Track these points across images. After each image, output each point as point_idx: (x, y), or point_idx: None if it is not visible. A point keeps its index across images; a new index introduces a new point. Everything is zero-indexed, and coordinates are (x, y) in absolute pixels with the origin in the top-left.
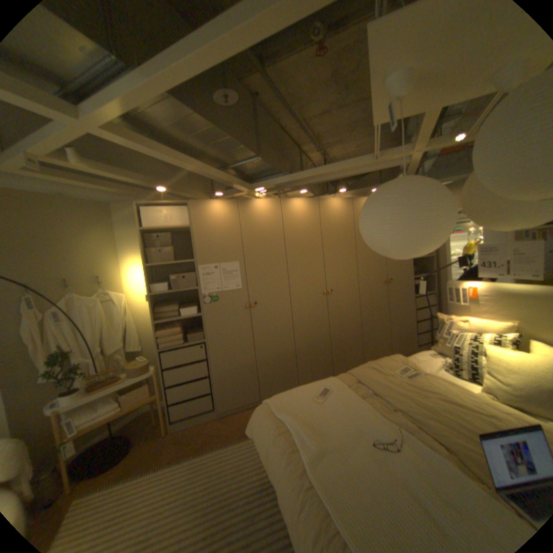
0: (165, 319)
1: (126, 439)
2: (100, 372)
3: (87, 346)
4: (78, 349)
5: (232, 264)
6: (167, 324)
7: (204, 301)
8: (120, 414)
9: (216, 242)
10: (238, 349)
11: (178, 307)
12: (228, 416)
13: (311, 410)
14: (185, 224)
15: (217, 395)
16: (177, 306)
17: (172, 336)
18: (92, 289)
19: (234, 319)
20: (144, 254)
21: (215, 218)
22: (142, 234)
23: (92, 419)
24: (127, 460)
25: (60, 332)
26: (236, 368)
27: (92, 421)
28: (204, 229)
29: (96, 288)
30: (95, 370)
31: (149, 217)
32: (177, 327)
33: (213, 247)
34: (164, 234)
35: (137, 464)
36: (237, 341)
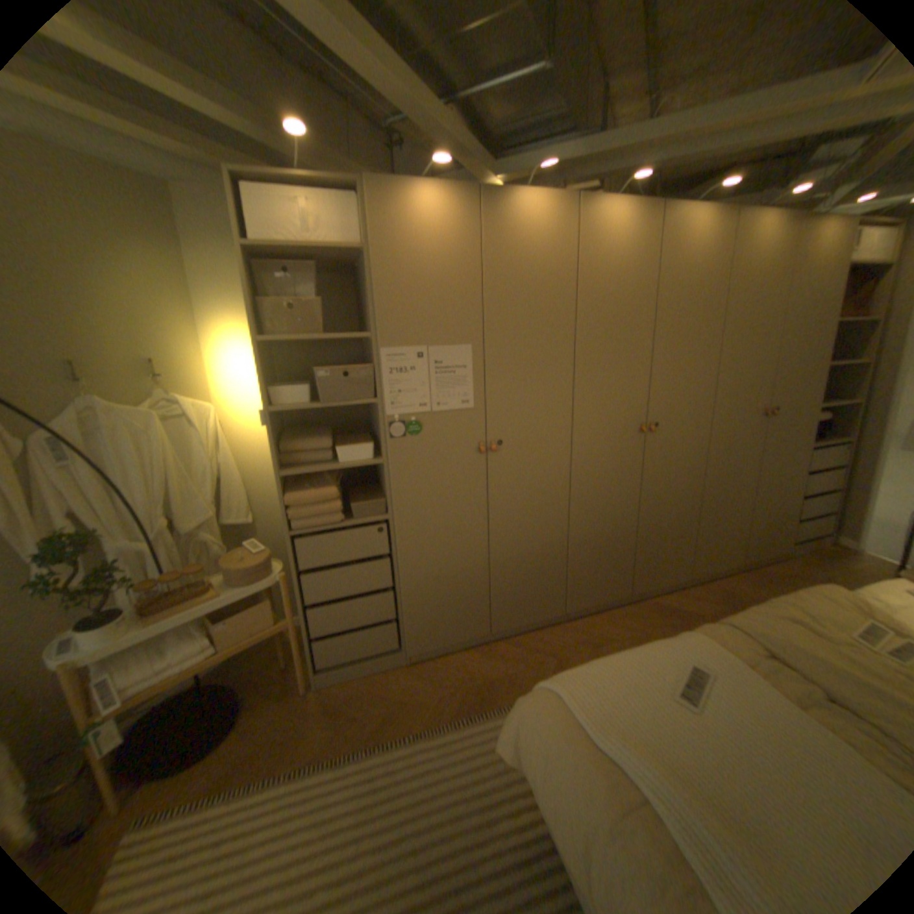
0: (304, 466)
1: (230, 692)
2: (170, 566)
3: (136, 516)
4: (119, 520)
5: (457, 351)
6: (308, 476)
7: (391, 432)
8: (214, 660)
9: (424, 294)
10: (456, 537)
11: (332, 440)
12: (427, 660)
13: (680, 731)
14: (352, 242)
15: (408, 624)
16: (328, 438)
17: (320, 503)
18: (141, 388)
19: (453, 474)
20: (254, 311)
21: (425, 230)
22: (247, 260)
23: (155, 671)
24: (233, 741)
25: (74, 482)
26: (449, 573)
27: (155, 676)
28: (397, 256)
29: (149, 387)
30: (160, 562)
31: (264, 213)
32: (330, 484)
33: (416, 305)
34: (300, 266)
35: (253, 755)
36: (455, 520)
